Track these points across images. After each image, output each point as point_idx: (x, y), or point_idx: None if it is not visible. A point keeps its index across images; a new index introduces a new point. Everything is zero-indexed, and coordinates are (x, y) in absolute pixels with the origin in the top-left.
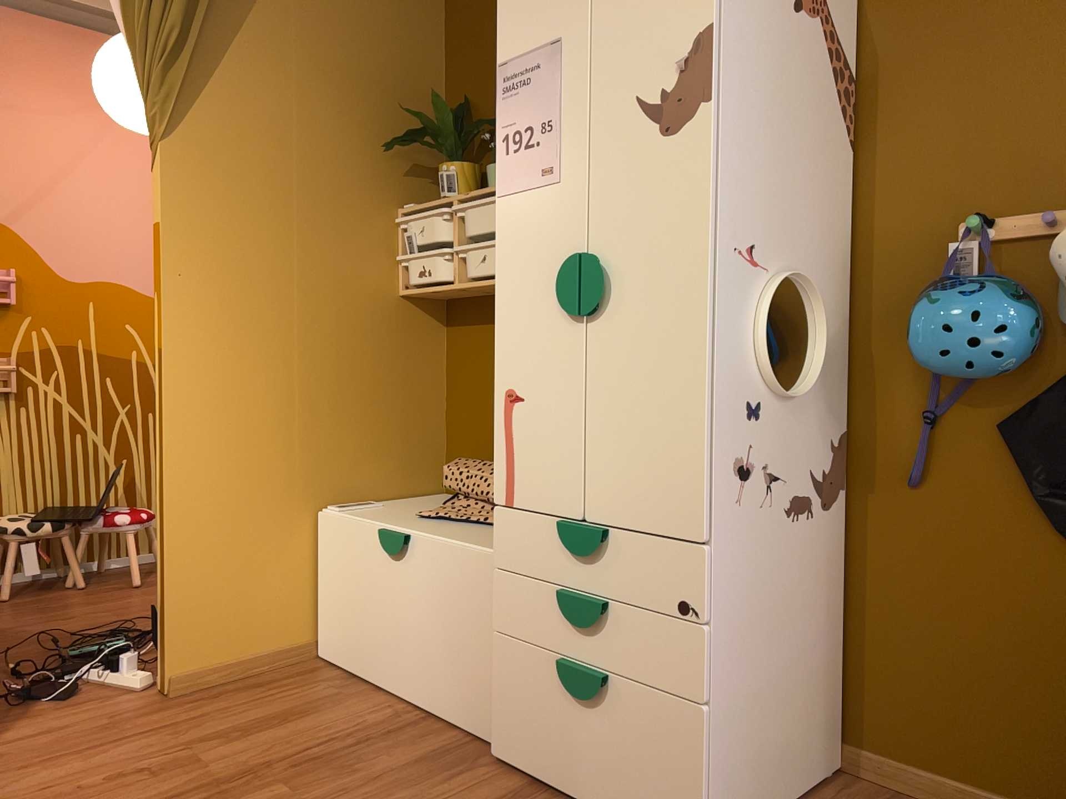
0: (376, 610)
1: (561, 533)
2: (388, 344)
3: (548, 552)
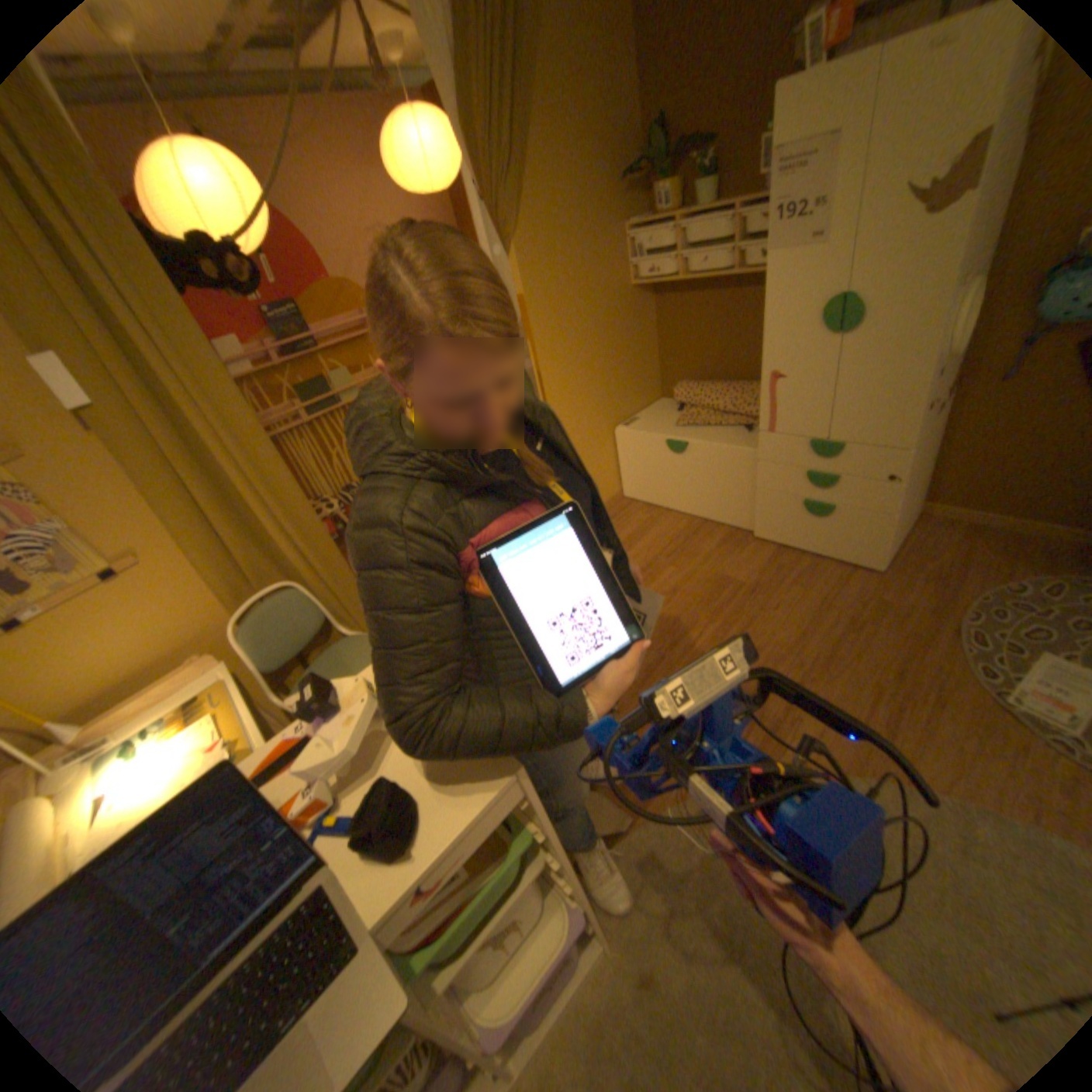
0: (665, 476)
1: (809, 444)
2: (629, 321)
3: (797, 453)
